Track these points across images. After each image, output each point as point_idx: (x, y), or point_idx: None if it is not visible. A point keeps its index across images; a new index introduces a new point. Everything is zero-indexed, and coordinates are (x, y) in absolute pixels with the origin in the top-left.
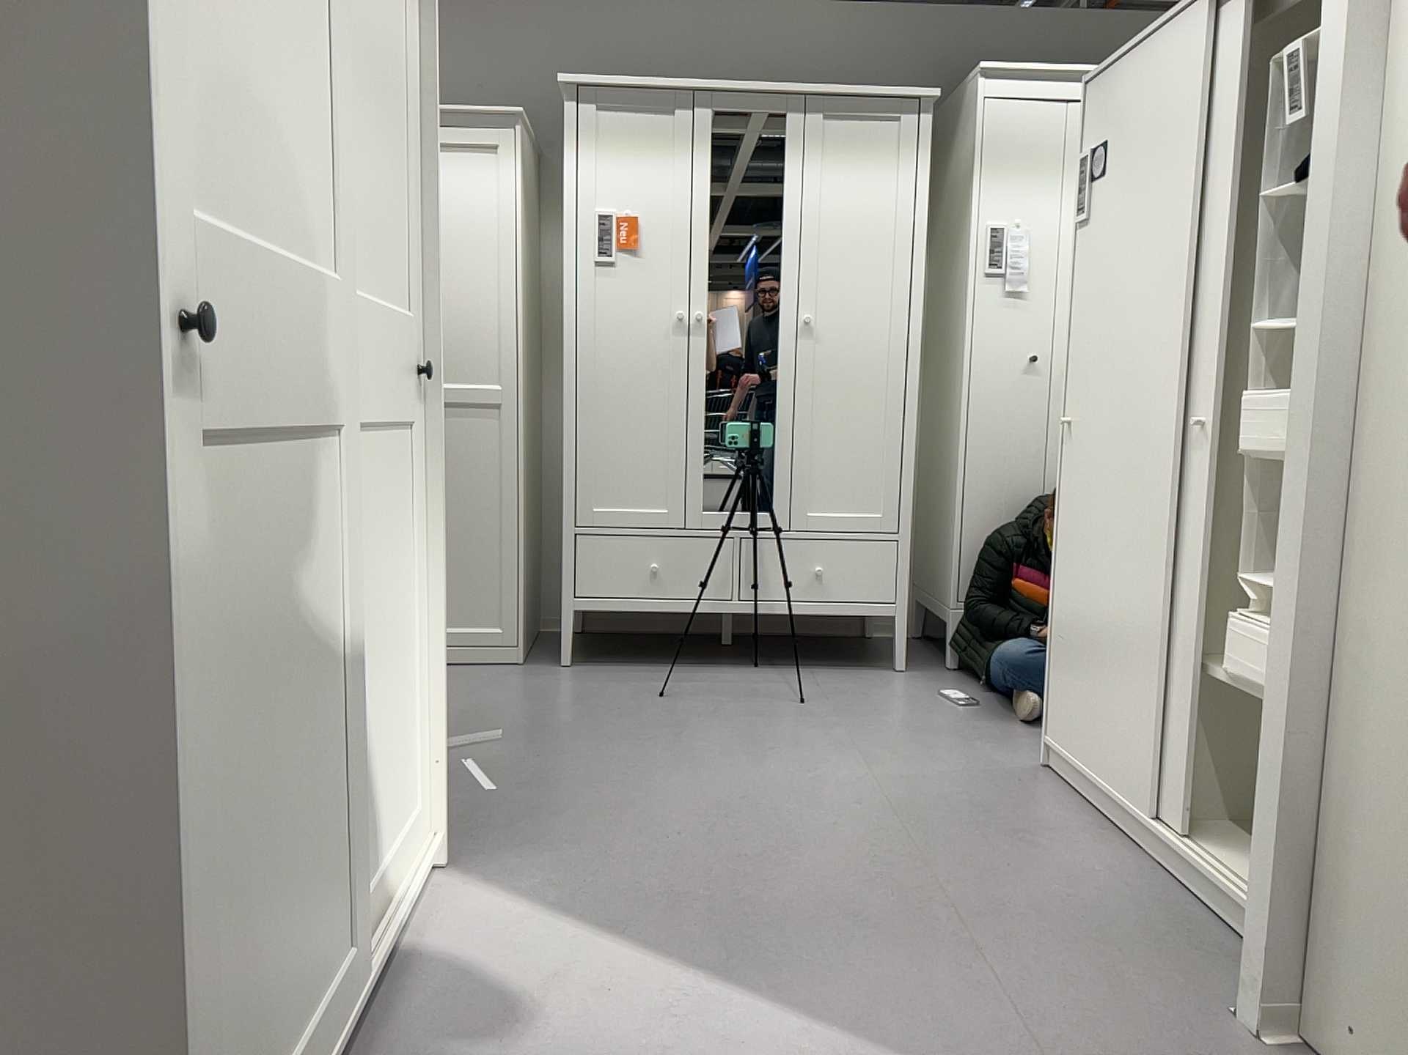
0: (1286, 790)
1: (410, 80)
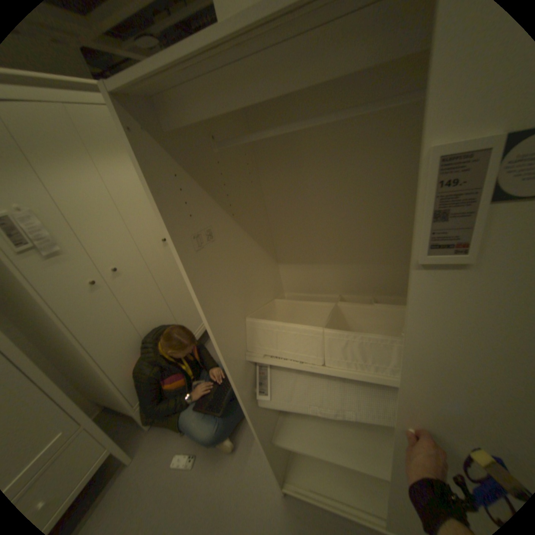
0: None
1: None
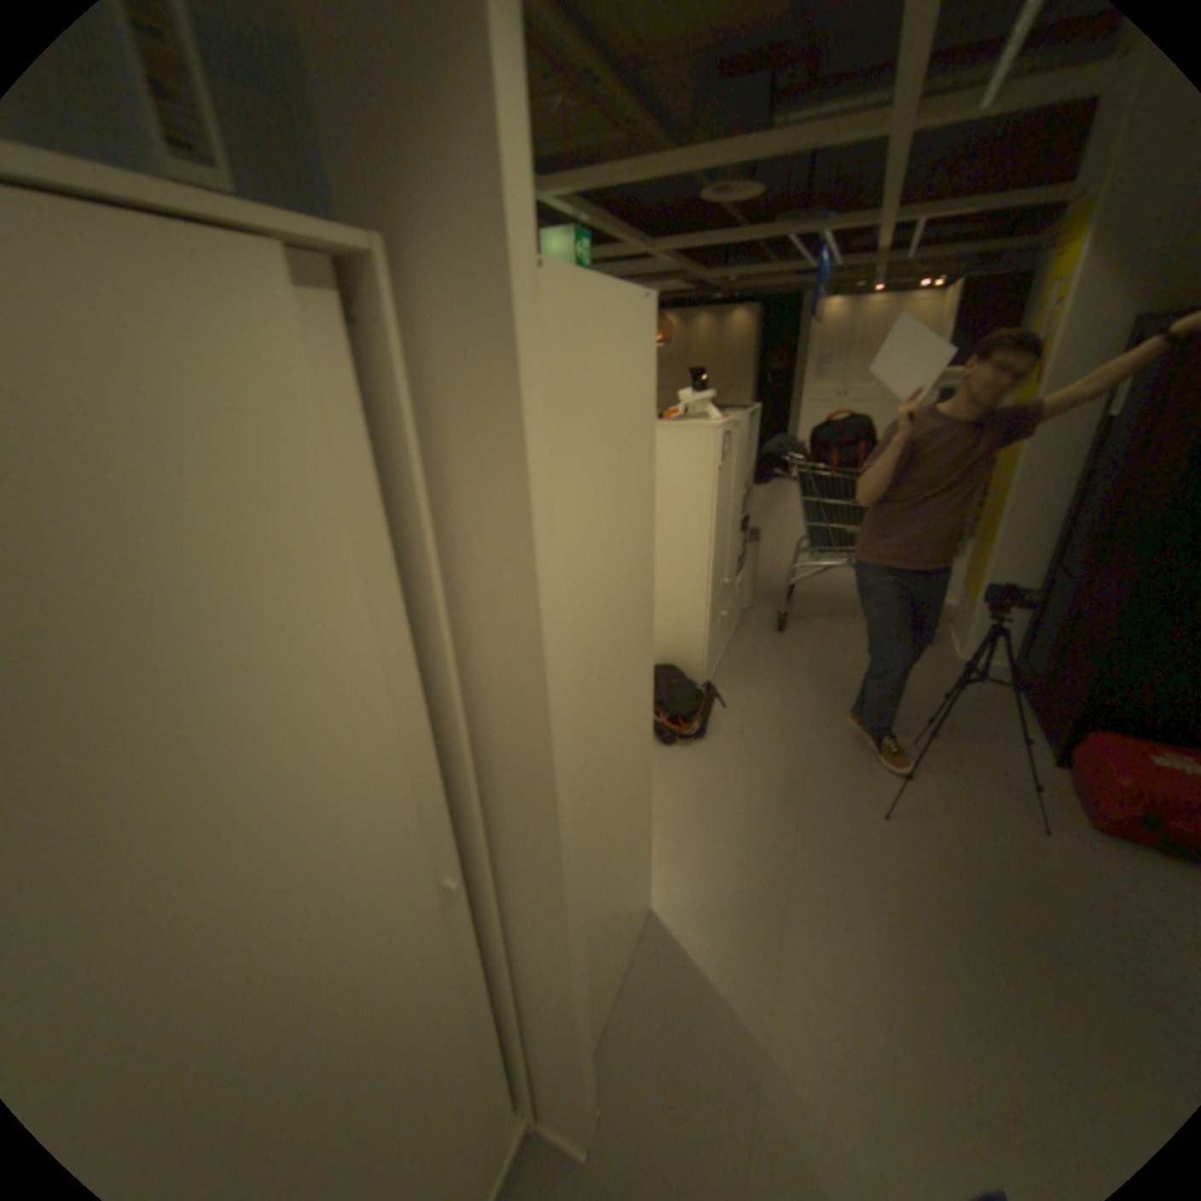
0: (590, 1031)
1: None
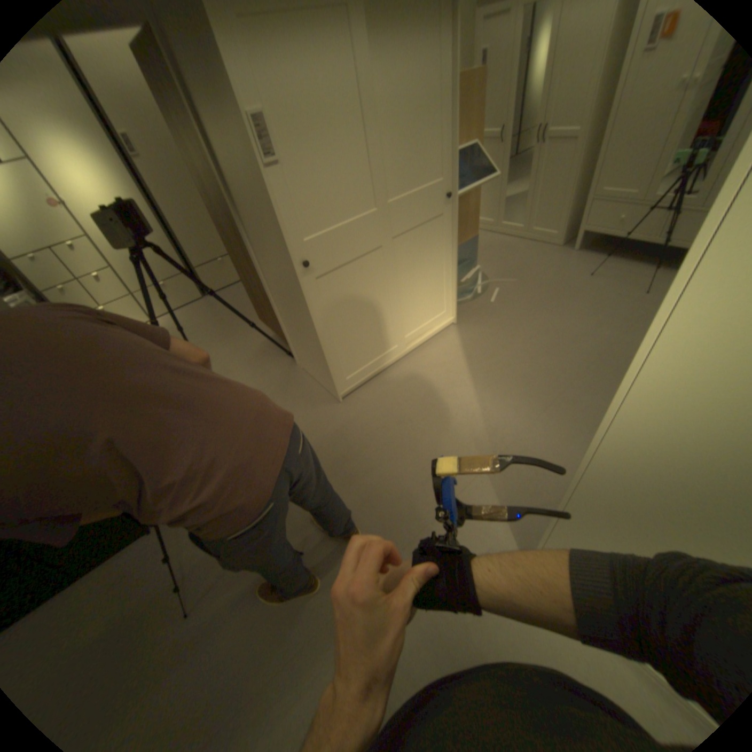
0: None
1: (448, 84)
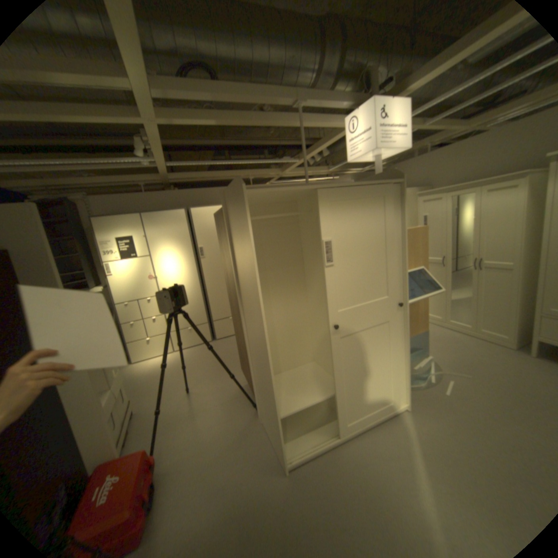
0: None
1: (399, 237)
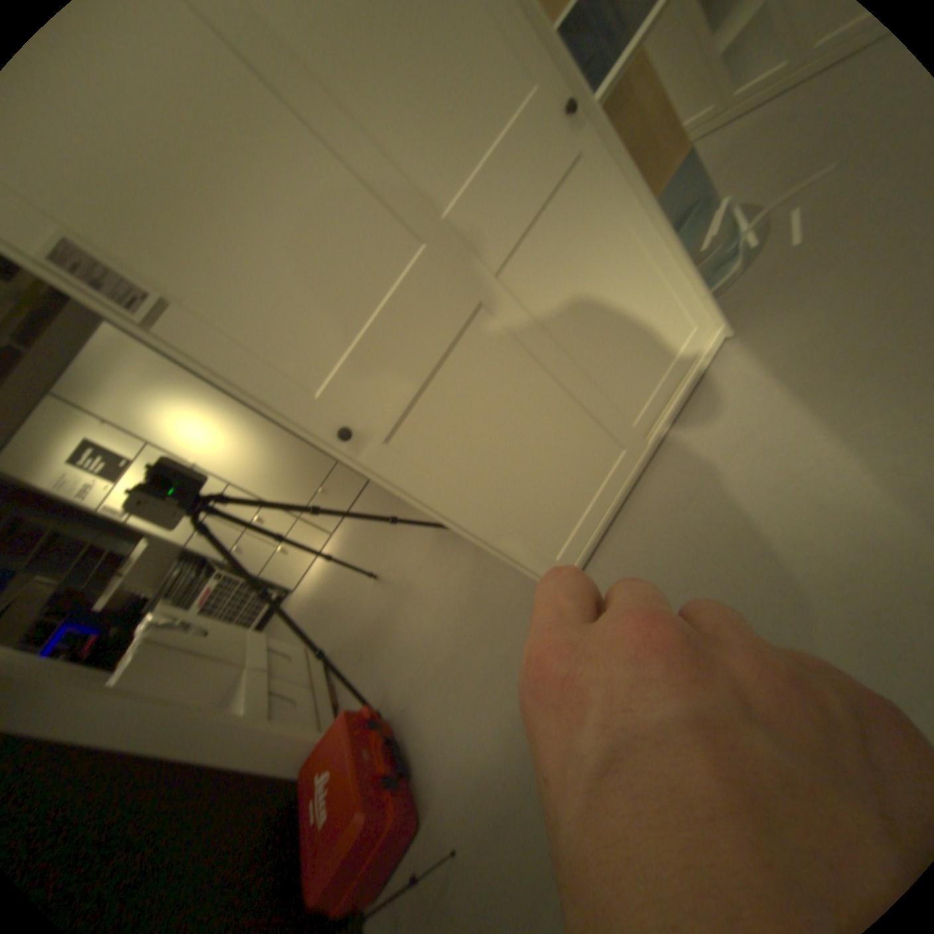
0: None
1: None
